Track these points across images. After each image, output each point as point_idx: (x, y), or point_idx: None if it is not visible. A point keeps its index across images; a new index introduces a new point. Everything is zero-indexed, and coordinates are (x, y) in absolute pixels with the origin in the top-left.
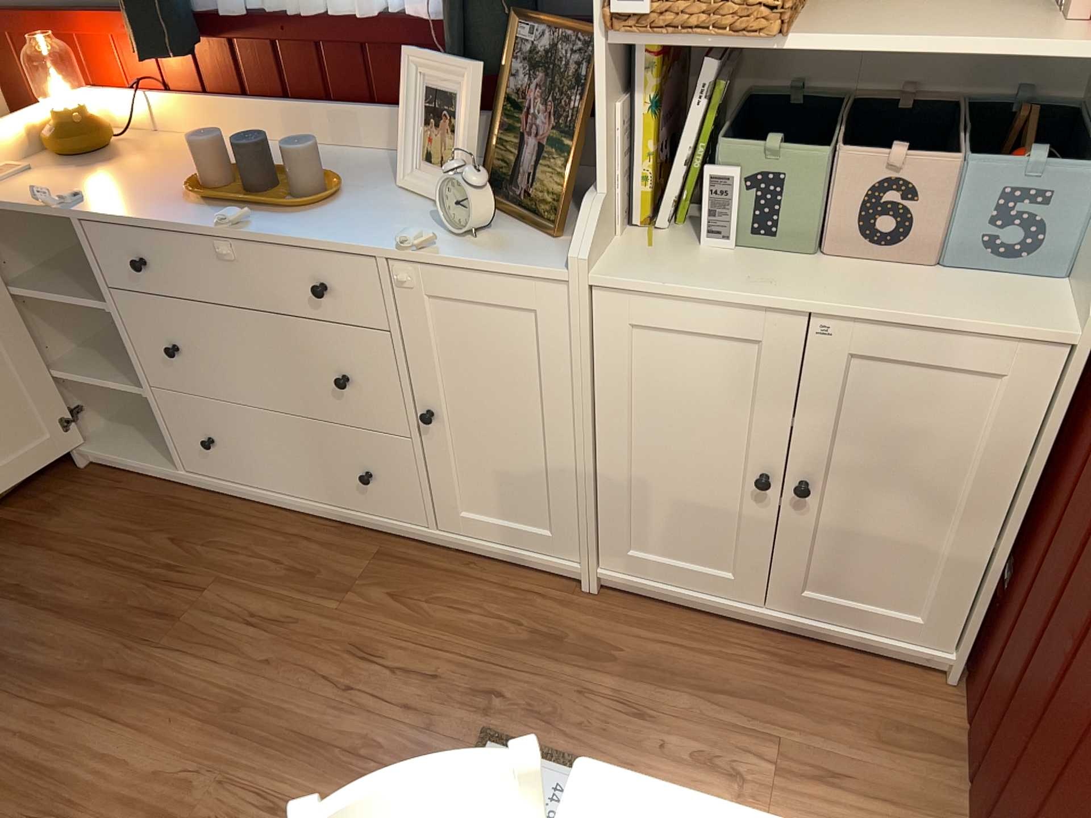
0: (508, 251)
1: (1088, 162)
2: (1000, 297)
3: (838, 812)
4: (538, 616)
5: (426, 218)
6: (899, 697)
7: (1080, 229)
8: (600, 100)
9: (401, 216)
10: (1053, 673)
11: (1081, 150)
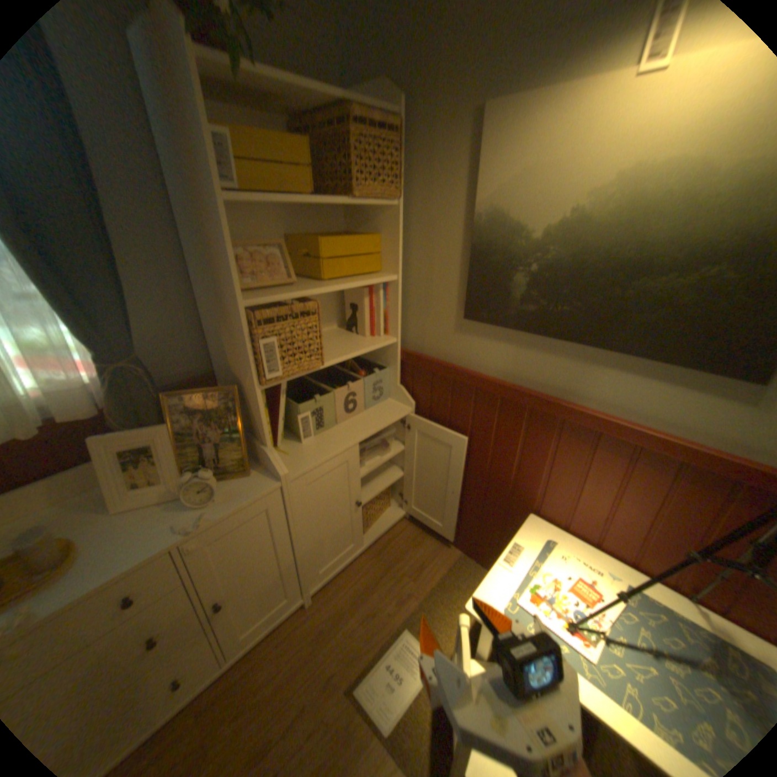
0: (238, 495)
1: (383, 367)
2: (387, 409)
3: (435, 574)
4: (304, 639)
5: (160, 515)
6: (408, 533)
7: (391, 384)
8: (259, 411)
9: (142, 525)
10: (463, 485)
11: (374, 364)
